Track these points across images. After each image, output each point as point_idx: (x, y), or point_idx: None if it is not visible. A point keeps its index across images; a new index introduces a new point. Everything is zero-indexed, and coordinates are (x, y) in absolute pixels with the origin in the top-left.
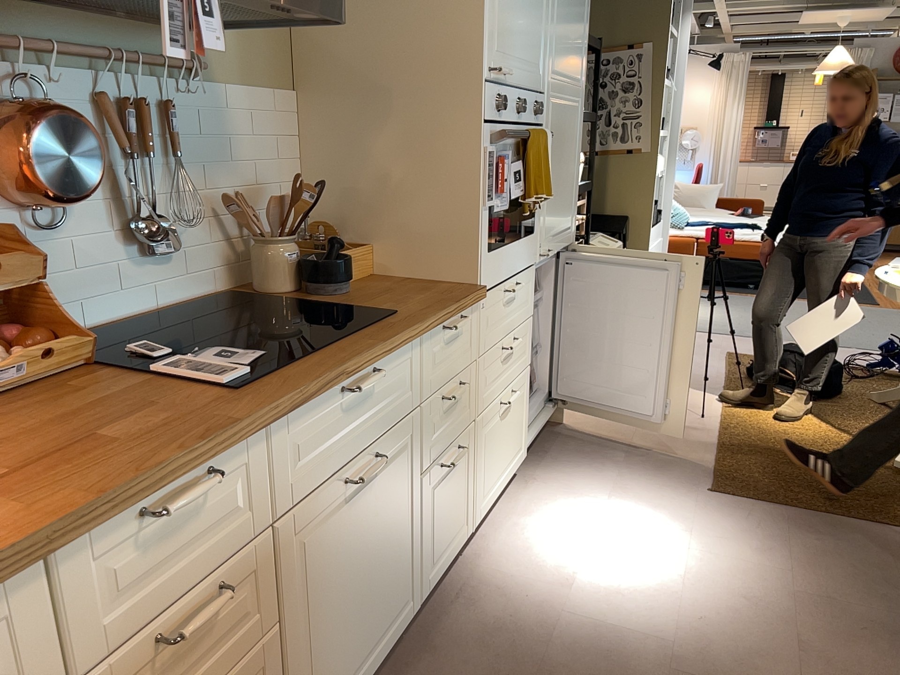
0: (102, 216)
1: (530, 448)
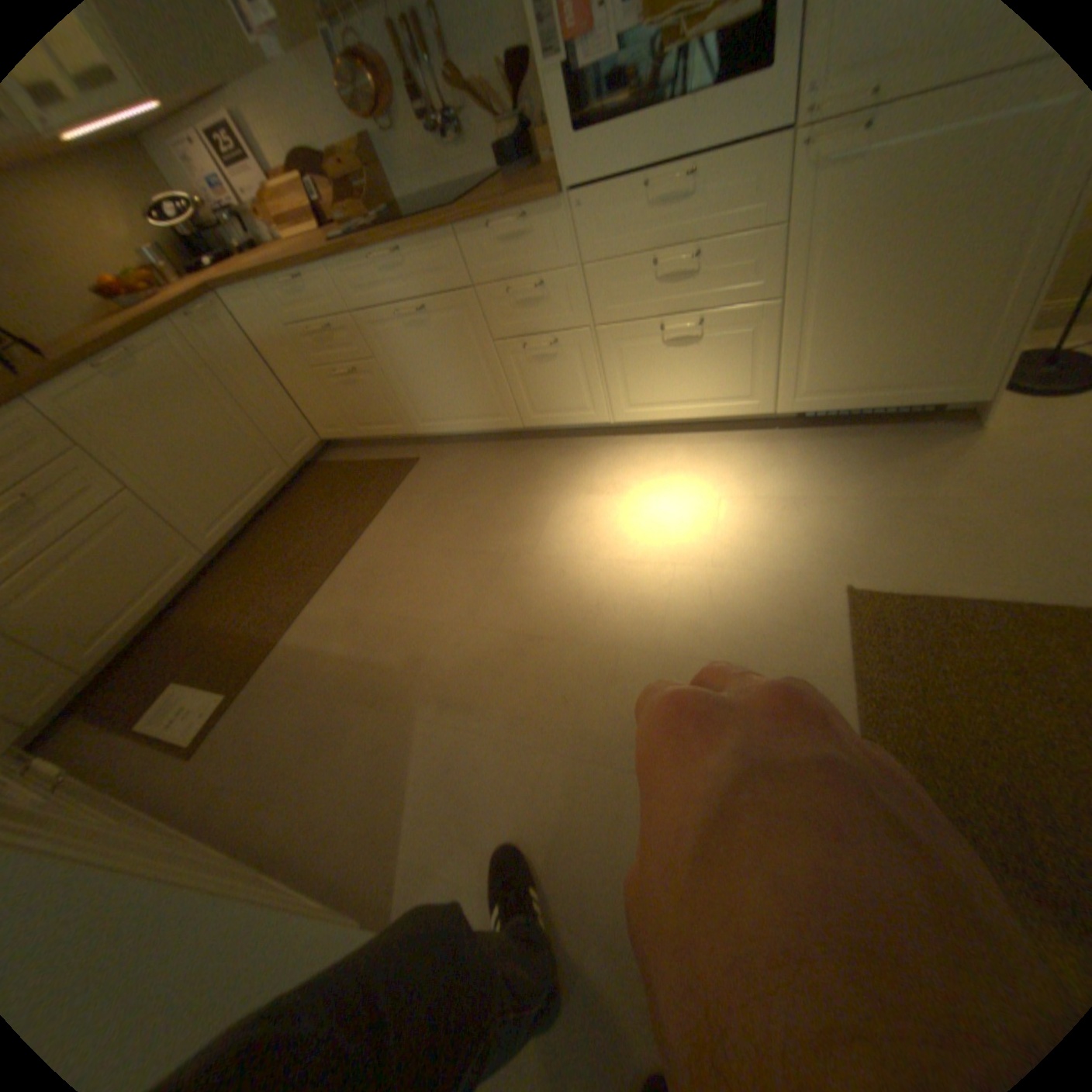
0: (413, 114)
1: (856, 422)
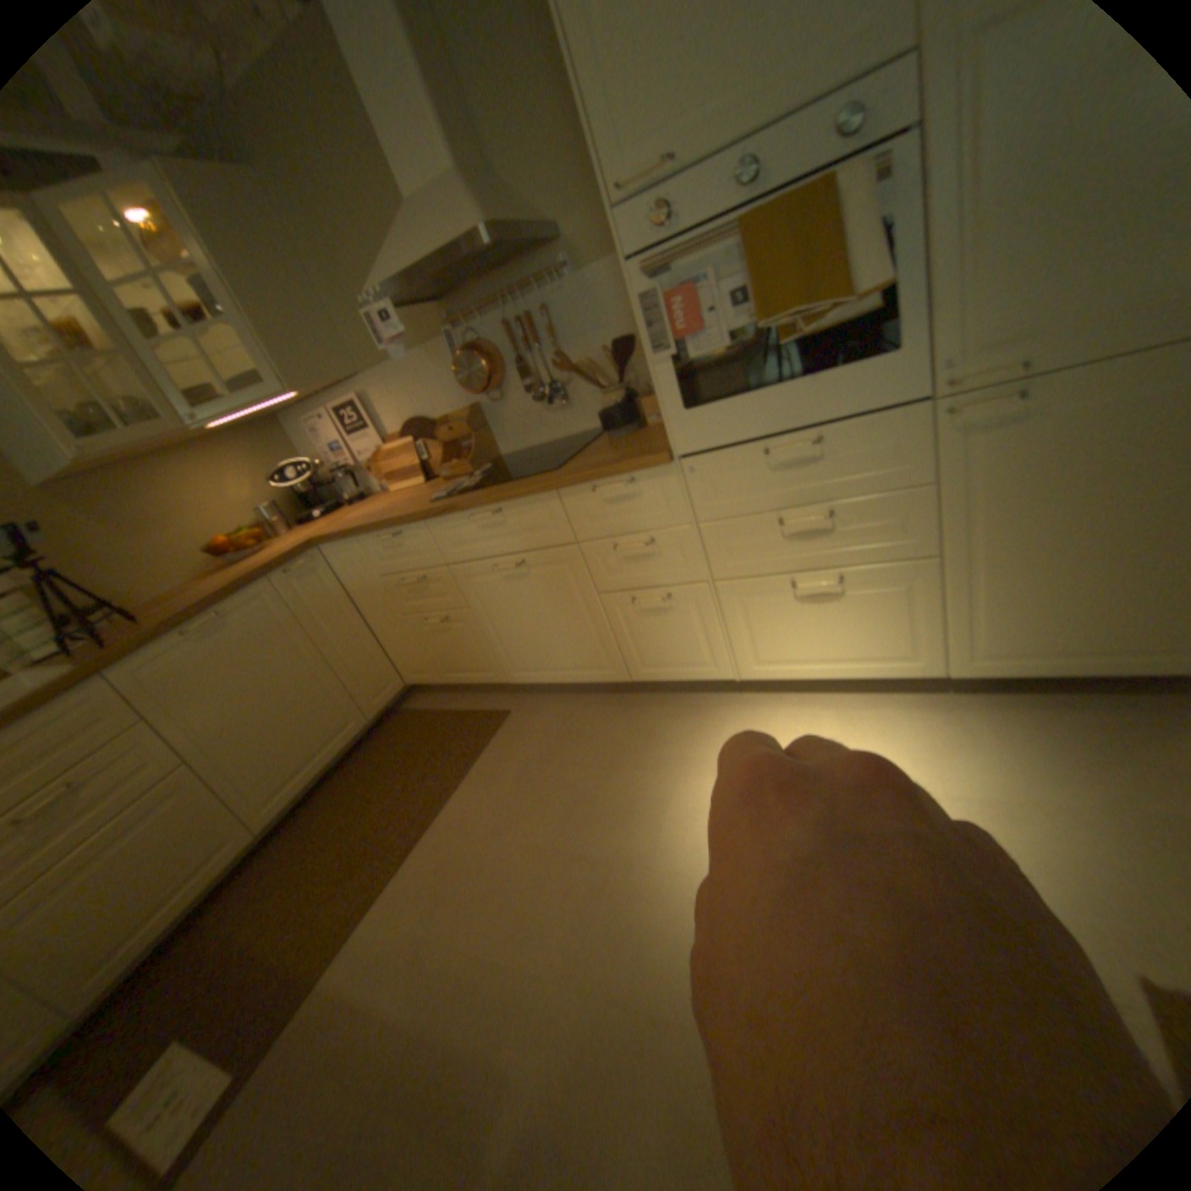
0: (523, 387)
1: (1060, 689)
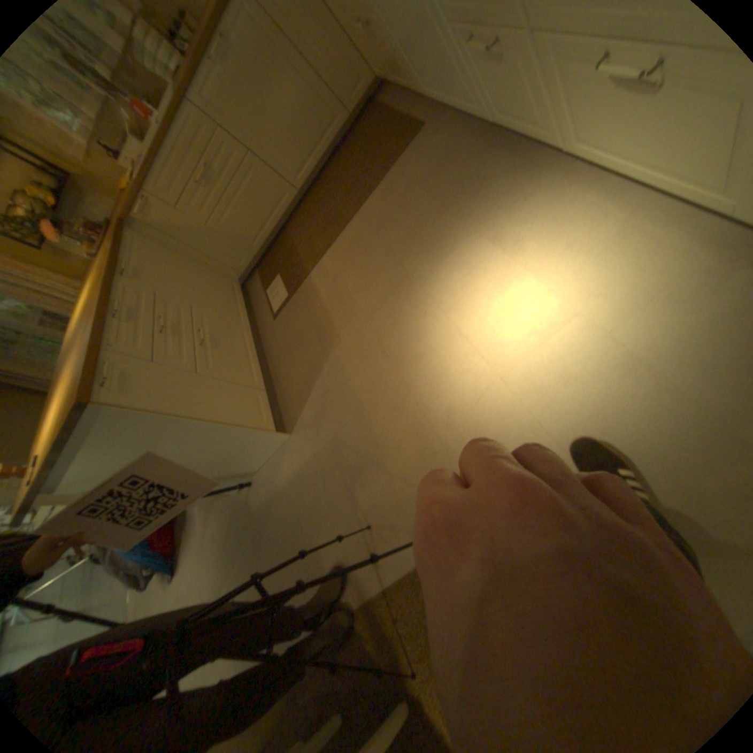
0: None
1: None
